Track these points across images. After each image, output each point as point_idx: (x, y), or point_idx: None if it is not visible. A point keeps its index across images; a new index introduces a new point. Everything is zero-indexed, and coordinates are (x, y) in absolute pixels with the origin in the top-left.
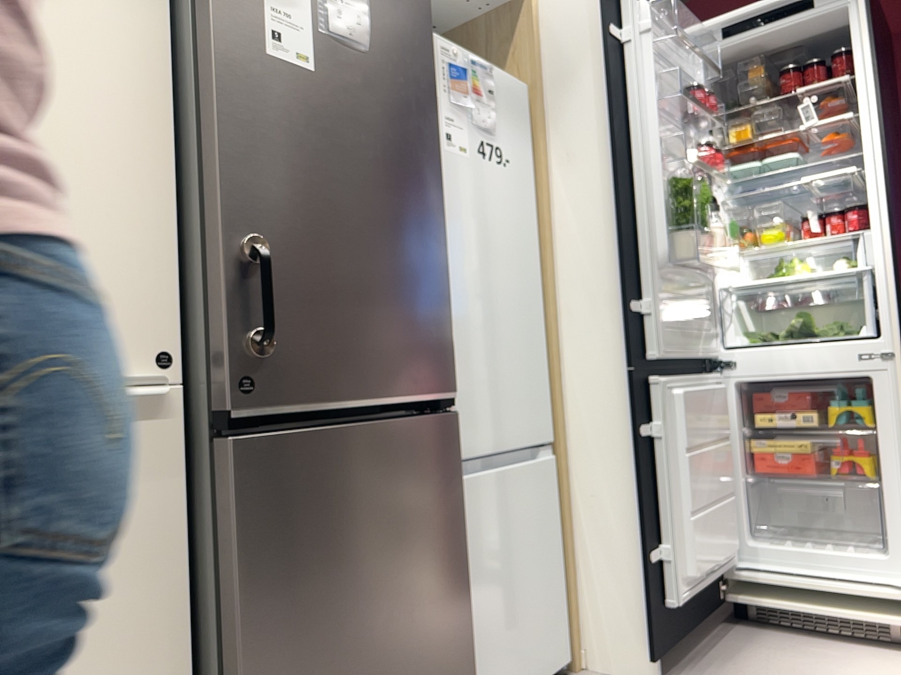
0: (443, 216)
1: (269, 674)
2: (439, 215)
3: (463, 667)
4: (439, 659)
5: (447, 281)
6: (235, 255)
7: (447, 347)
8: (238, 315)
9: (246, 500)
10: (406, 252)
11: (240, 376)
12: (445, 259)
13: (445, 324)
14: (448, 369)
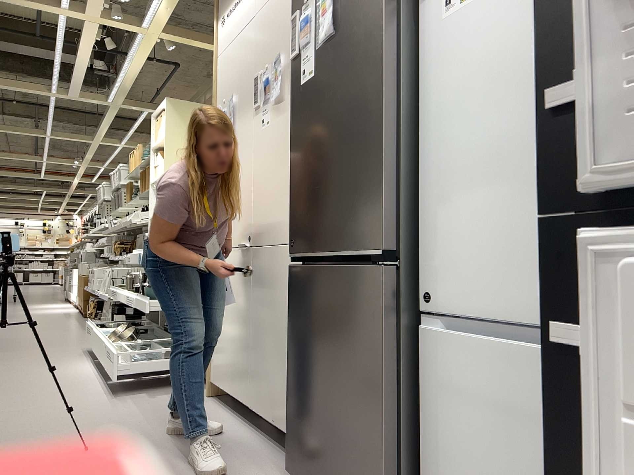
0: (382, 107)
1: (294, 372)
2: (379, 108)
3: (384, 471)
4: (360, 442)
5: (382, 160)
6: (292, 186)
7: (378, 214)
8: (292, 213)
9: (291, 293)
10: (352, 152)
11: (292, 239)
12: (382, 142)
13: (378, 196)
14: (378, 231)
